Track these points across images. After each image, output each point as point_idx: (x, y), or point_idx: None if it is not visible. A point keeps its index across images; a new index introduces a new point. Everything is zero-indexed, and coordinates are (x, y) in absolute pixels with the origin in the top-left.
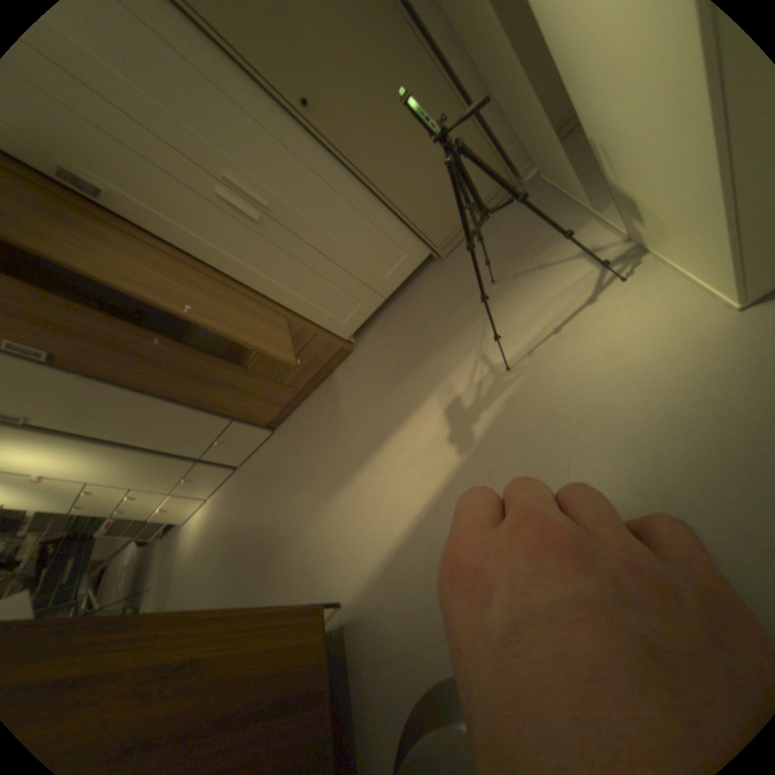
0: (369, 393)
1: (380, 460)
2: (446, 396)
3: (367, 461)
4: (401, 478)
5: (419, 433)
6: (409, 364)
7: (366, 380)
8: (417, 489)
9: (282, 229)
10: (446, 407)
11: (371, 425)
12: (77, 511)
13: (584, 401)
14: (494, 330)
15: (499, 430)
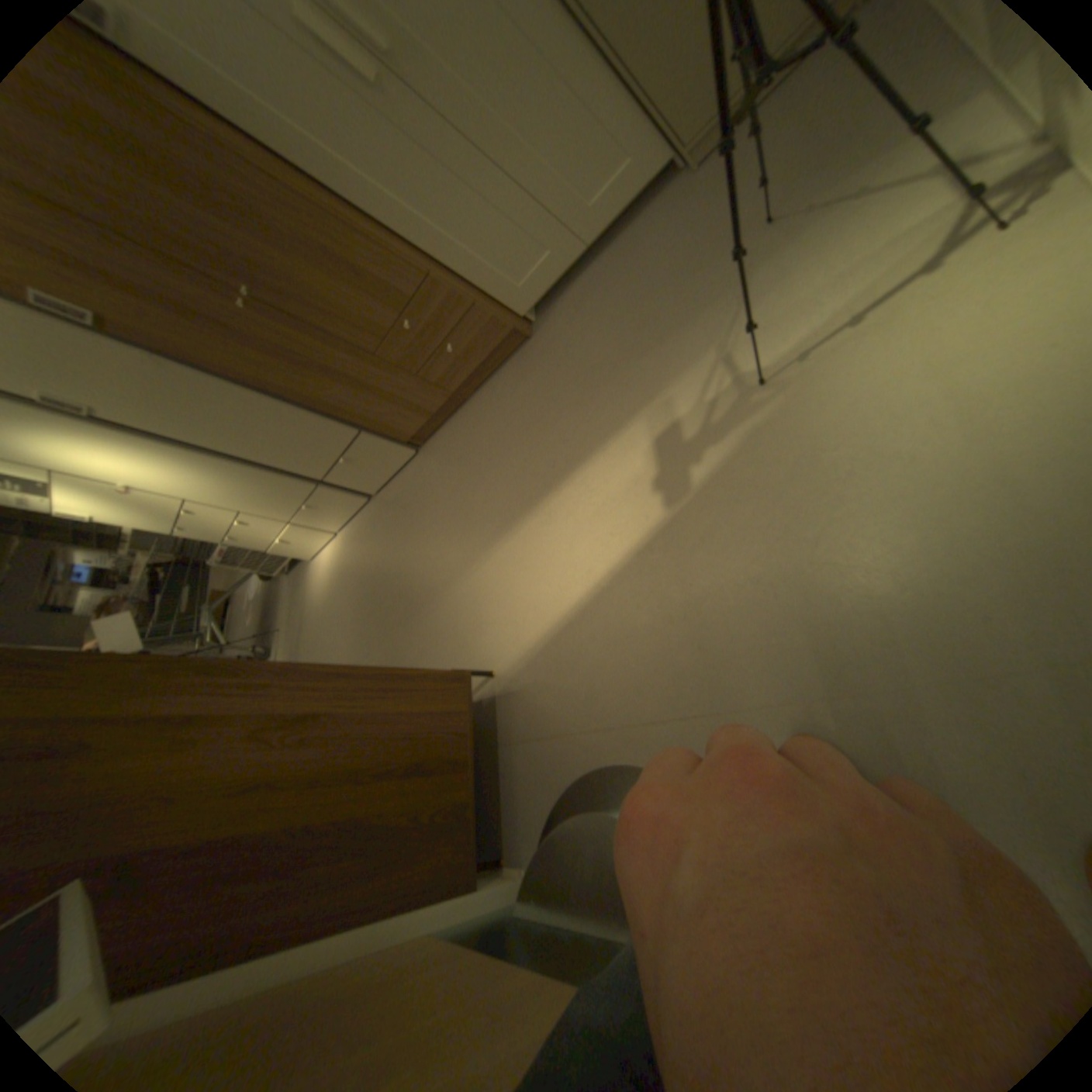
0: (549, 406)
1: (556, 503)
2: (659, 419)
3: (538, 504)
4: (580, 531)
5: (613, 471)
6: (611, 362)
7: (546, 385)
8: (600, 547)
9: (413, 101)
10: (656, 435)
11: (548, 453)
12: (181, 534)
13: (865, 443)
14: (751, 313)
15: (727, 477)
